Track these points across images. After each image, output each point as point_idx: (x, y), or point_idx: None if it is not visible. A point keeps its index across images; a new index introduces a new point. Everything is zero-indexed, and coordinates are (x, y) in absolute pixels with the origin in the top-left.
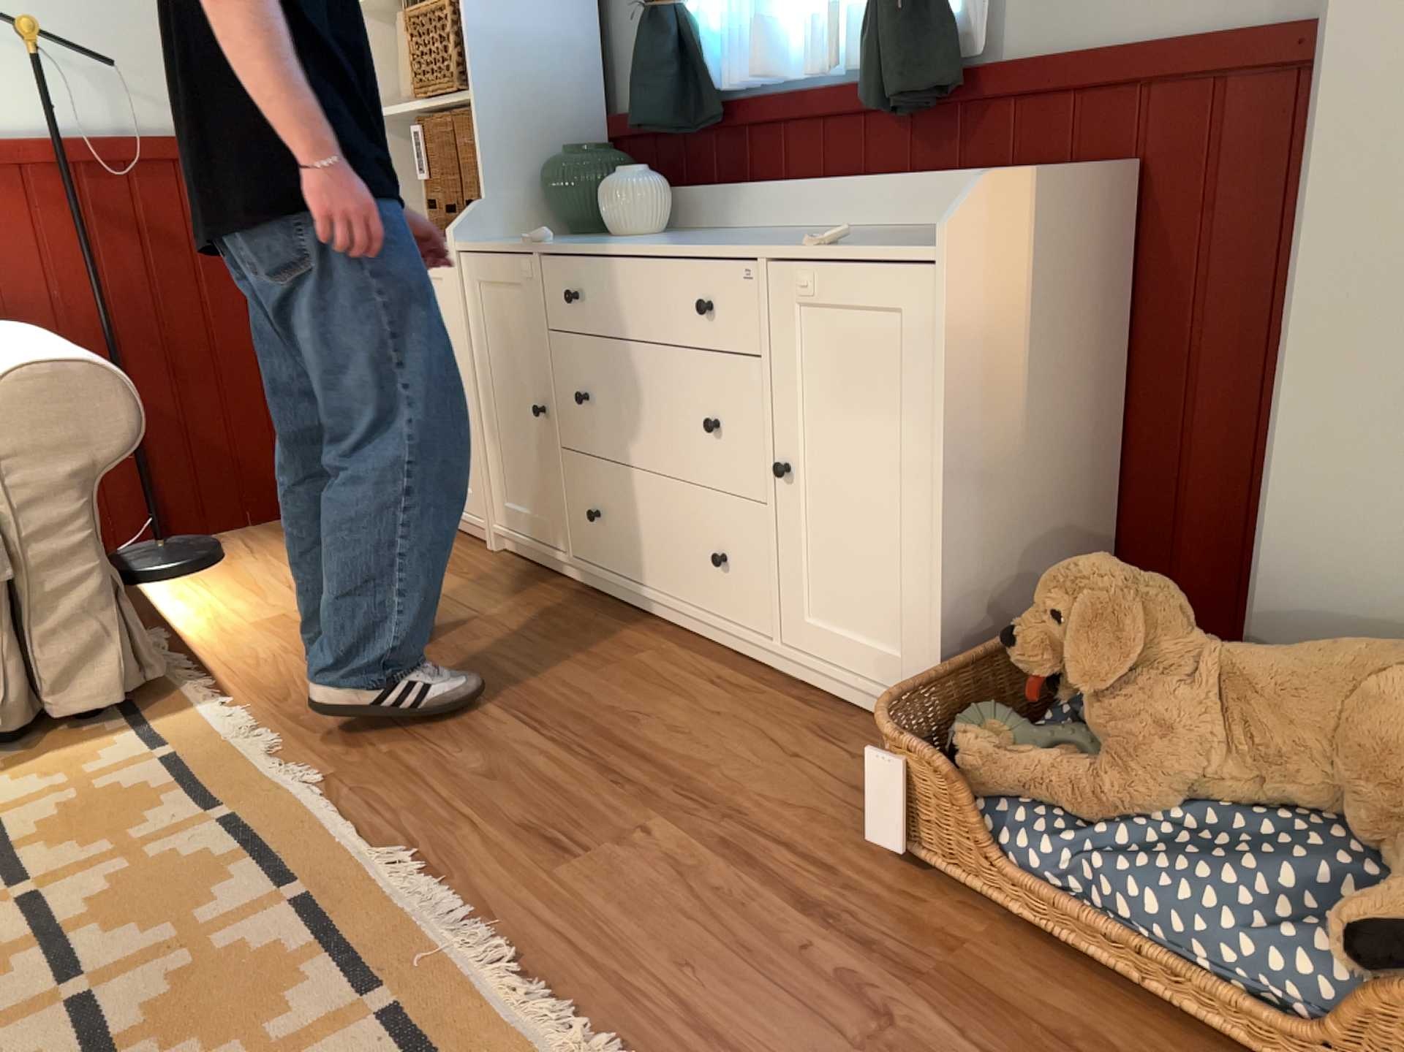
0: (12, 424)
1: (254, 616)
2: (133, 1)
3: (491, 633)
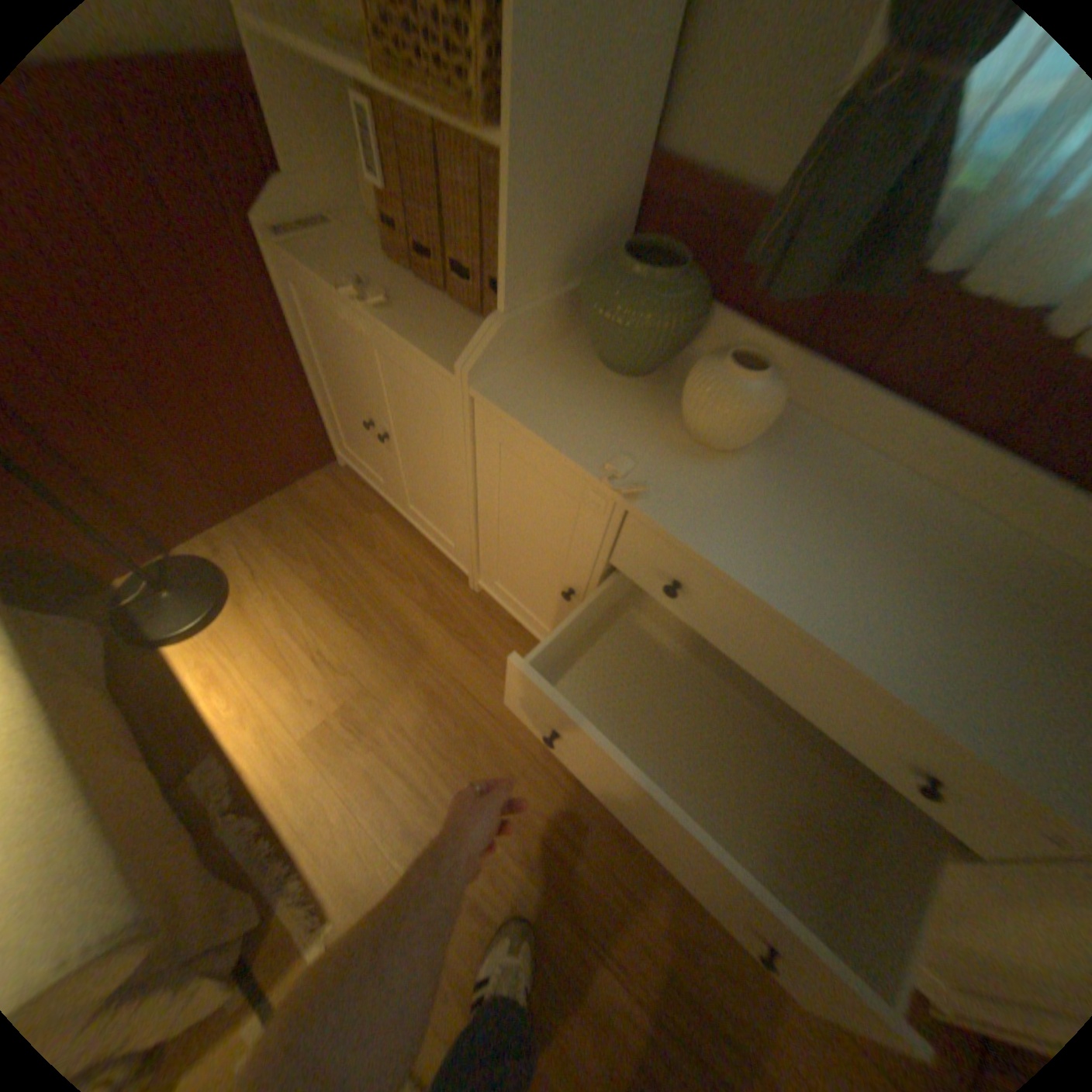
0: None
1: (296, 723)
2: None
3: (525, 768)
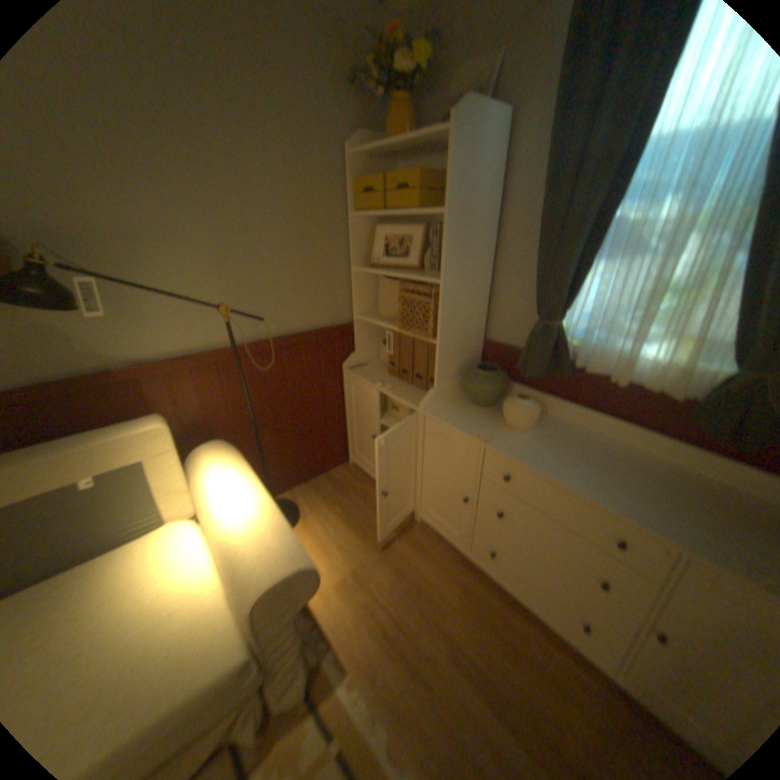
0: (261, 619)
1: (330, 579)
2: (264, 274)
3: (449, 612)
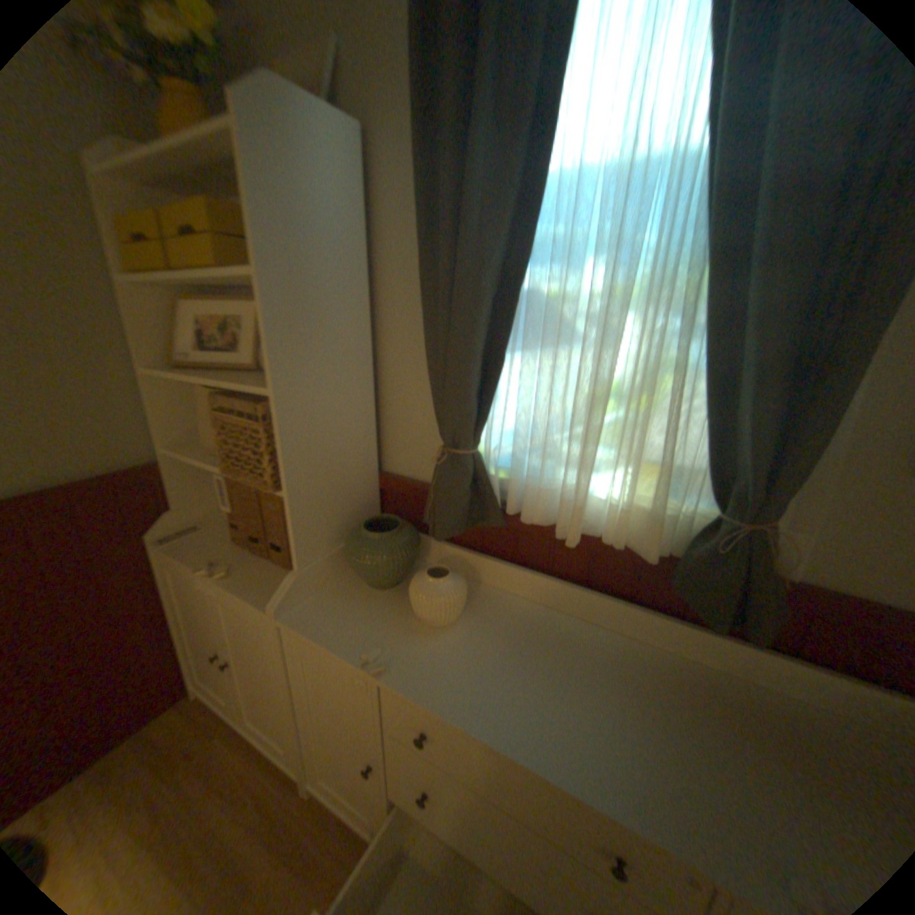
0: None
1: None
2: None
3: None
